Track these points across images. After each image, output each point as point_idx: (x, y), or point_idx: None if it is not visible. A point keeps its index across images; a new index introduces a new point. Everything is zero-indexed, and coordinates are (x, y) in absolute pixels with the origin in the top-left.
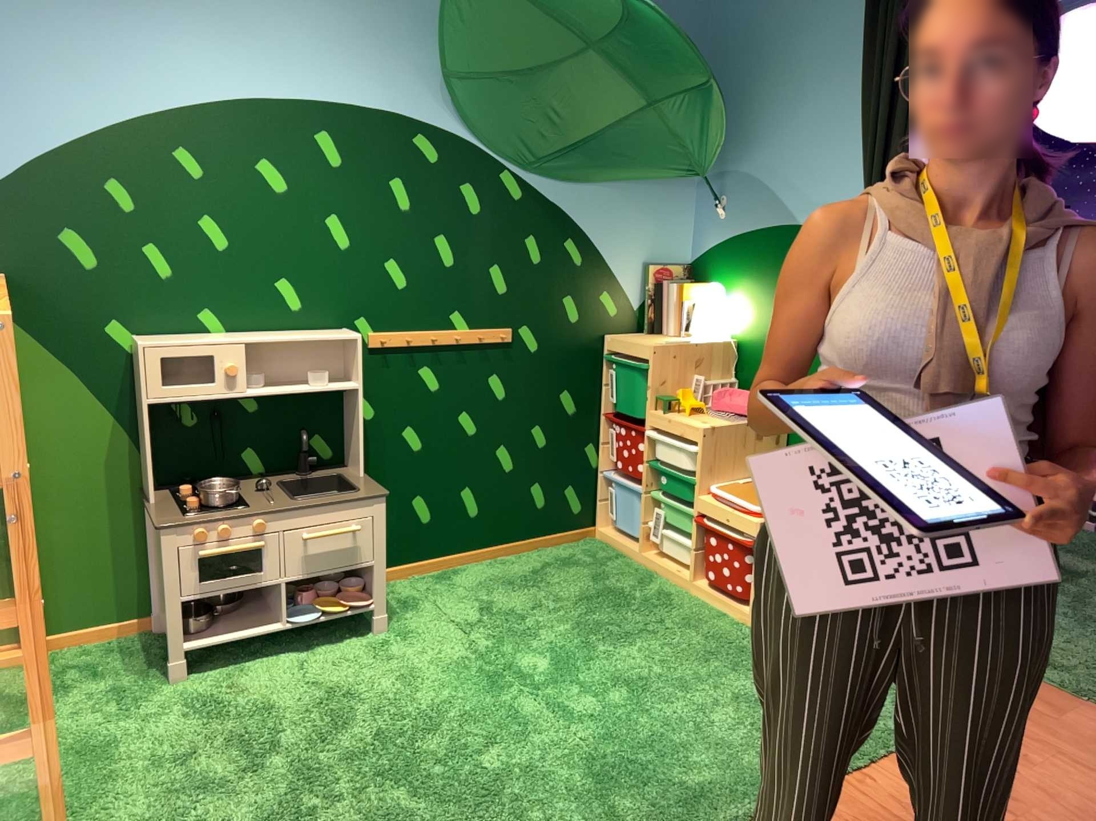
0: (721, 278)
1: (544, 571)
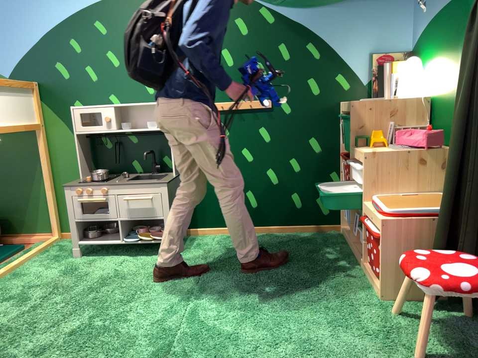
0: (426, 53)
1: (285, 244)
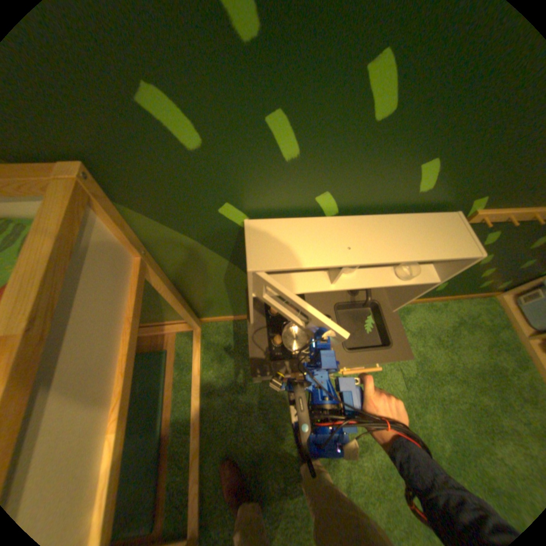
0: None
1: (459, 332)
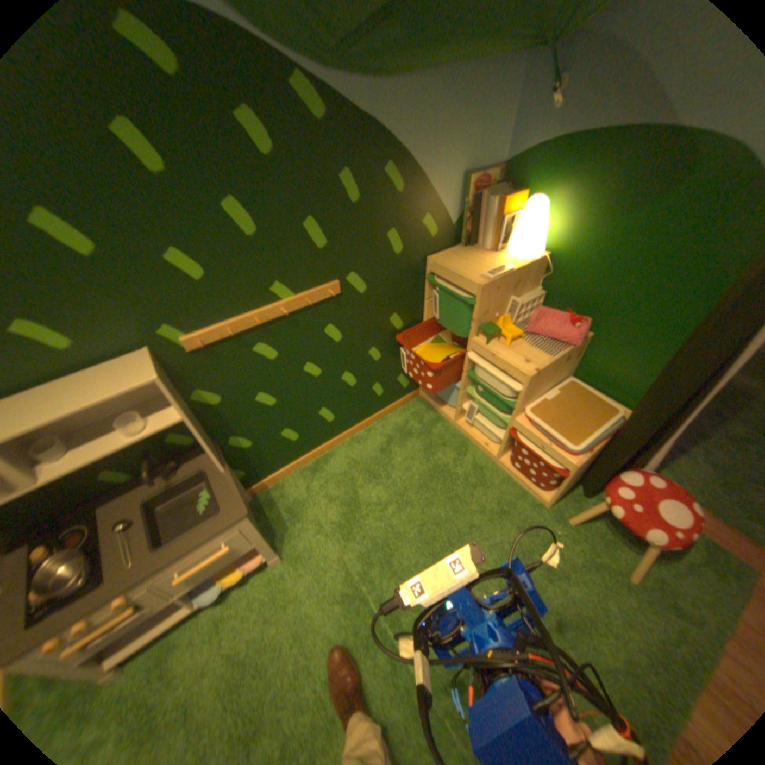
0: (549, 184)
1: (390, 451)
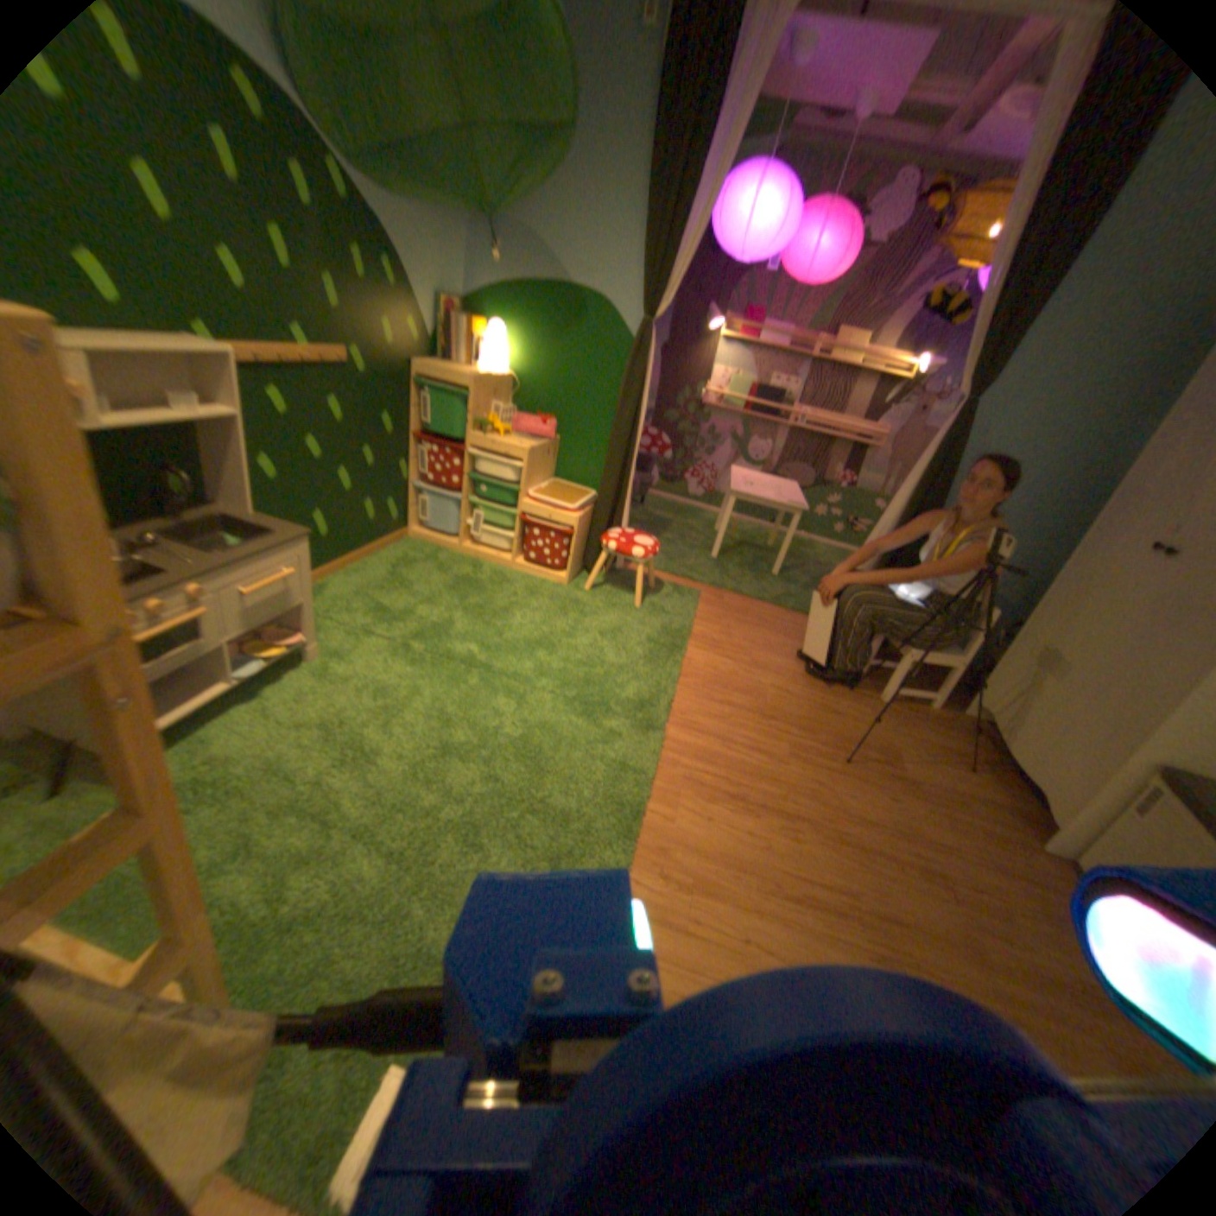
0: (497, 317)
1: (395, 573)
